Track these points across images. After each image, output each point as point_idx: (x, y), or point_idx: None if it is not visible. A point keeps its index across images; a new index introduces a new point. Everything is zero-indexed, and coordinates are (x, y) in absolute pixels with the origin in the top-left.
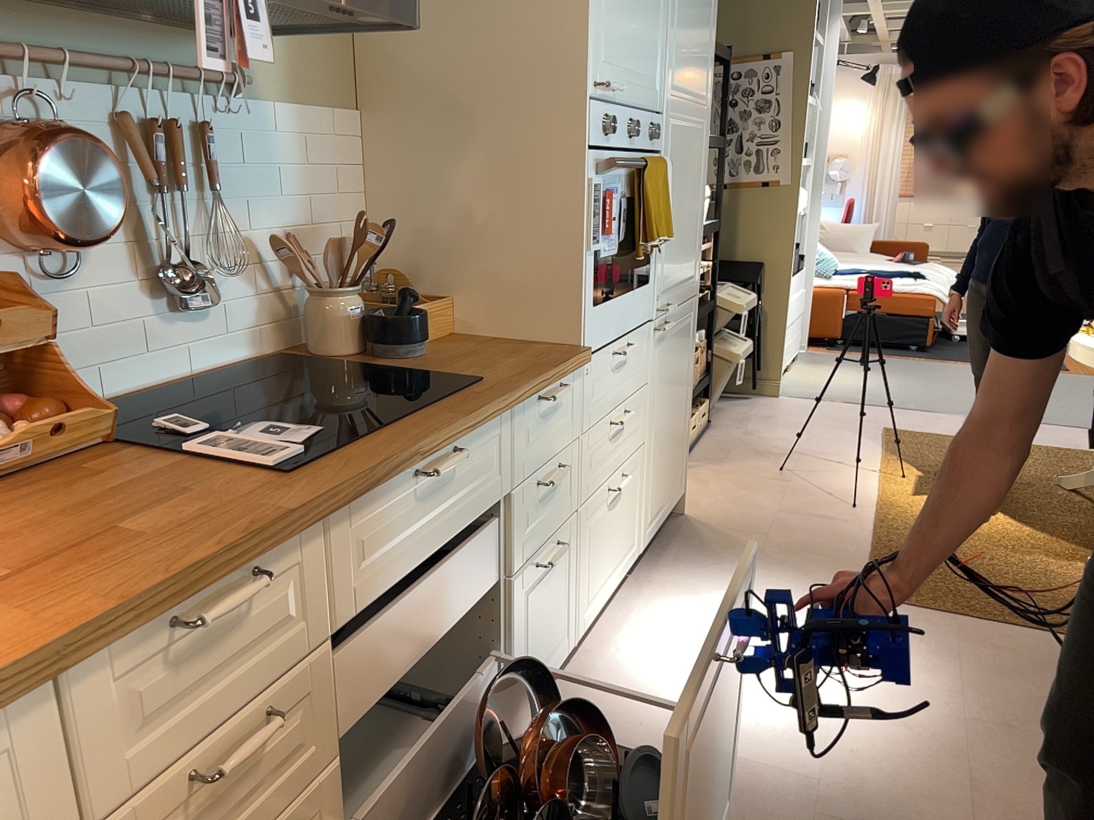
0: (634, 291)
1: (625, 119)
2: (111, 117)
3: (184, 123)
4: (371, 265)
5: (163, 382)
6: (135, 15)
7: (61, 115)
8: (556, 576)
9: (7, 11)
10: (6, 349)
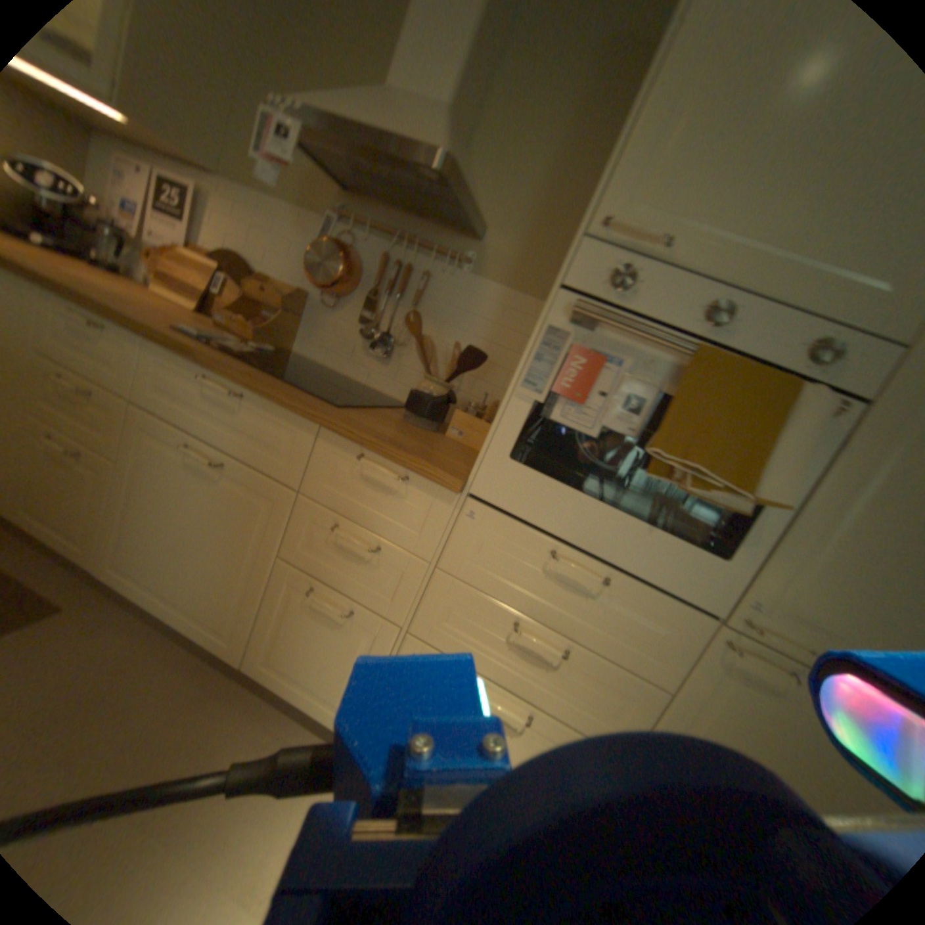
0: (658, 532)
1: (708, 288)
2: (381, 252)
3: (417, 267)
4: (455, 373)
5: (348, 376)
6: (409, 209)
7: (360, 244)
8: (339, 641)
9: (362, 201)
10: (266, 300)
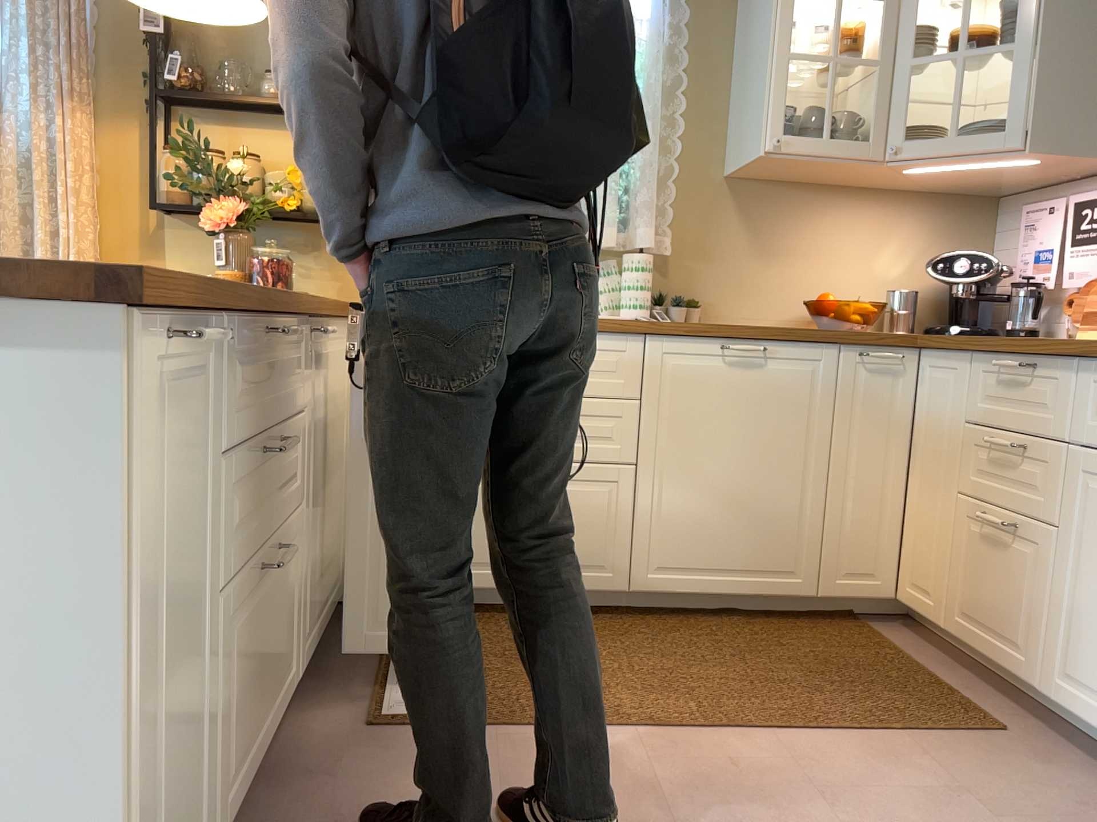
0: None
1: None
2: None
3: None
4: None
5: None
6: None
7: None
8: None
9: None
10: None
